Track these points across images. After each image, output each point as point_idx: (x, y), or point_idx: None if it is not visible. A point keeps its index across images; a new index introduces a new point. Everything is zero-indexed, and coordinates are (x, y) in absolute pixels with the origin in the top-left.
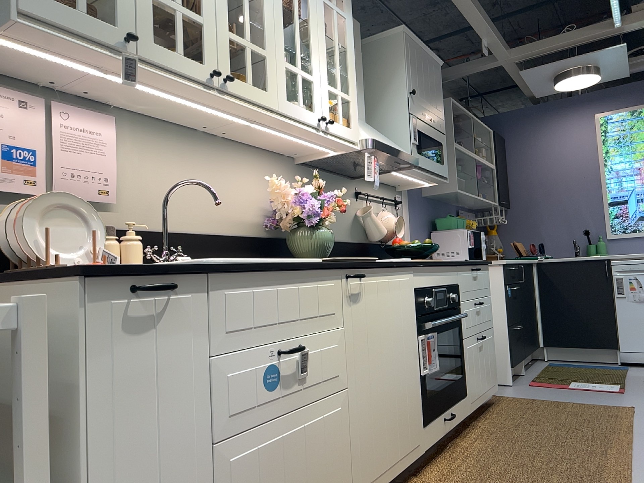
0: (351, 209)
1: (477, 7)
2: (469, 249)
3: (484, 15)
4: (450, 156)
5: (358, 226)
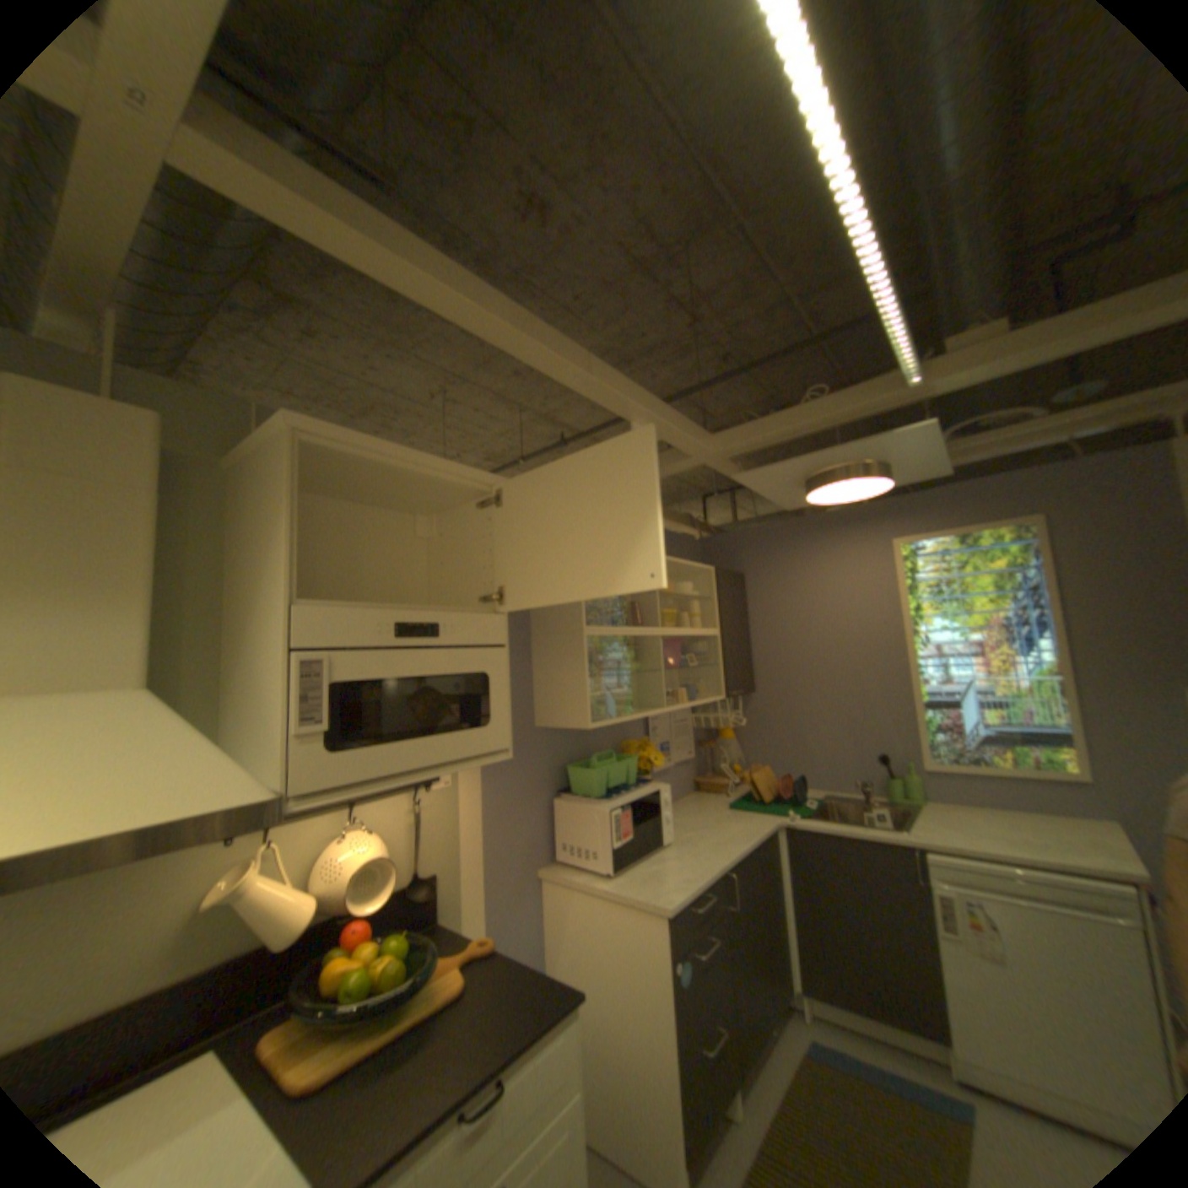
0: (180, 887)
1: (577, 353)
2: (615, 850)
3: (606, 372)
4: (577, 652)
5: (215, 919)
